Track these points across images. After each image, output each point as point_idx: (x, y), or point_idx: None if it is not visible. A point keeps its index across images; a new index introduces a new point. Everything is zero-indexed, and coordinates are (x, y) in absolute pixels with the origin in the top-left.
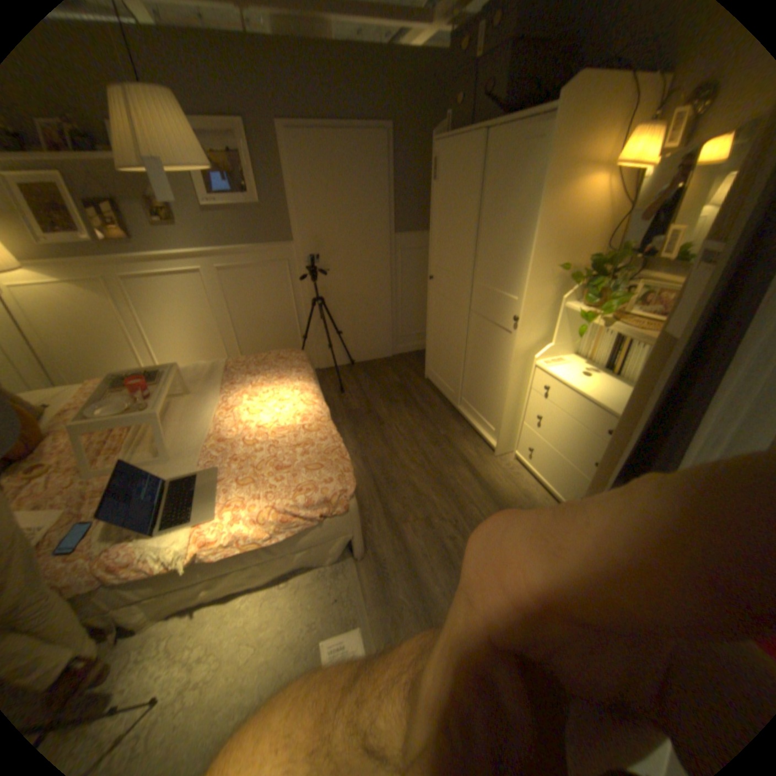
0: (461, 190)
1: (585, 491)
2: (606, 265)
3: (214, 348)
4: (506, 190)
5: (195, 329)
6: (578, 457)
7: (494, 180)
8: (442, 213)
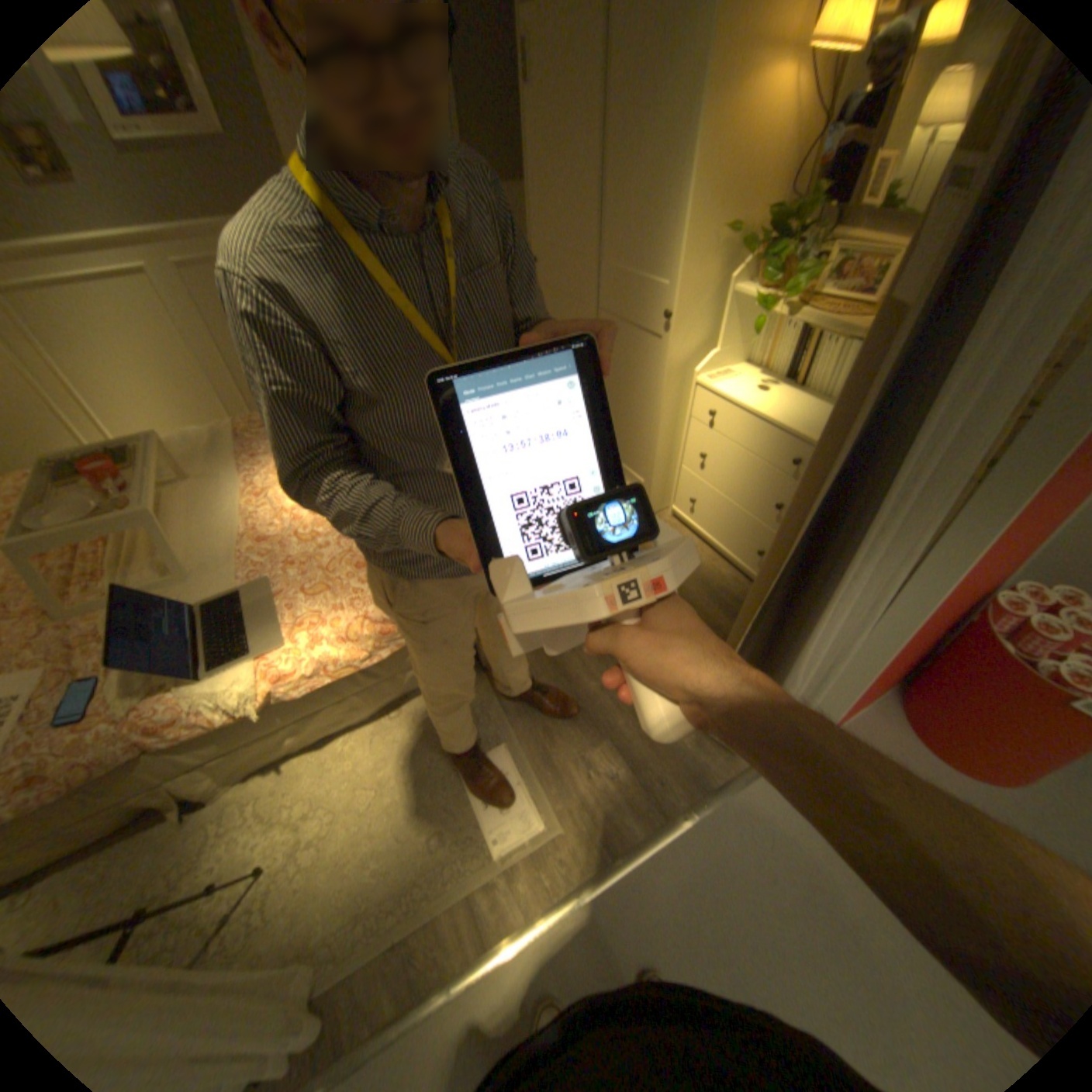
0: (567, 103)
1: (759, 543)
2: (783, 225)
3: (199, 407)
4: (639, 101)
5: (157, 378)
6: (749, 502)
7: (618, 83)
8: (537, 148)
